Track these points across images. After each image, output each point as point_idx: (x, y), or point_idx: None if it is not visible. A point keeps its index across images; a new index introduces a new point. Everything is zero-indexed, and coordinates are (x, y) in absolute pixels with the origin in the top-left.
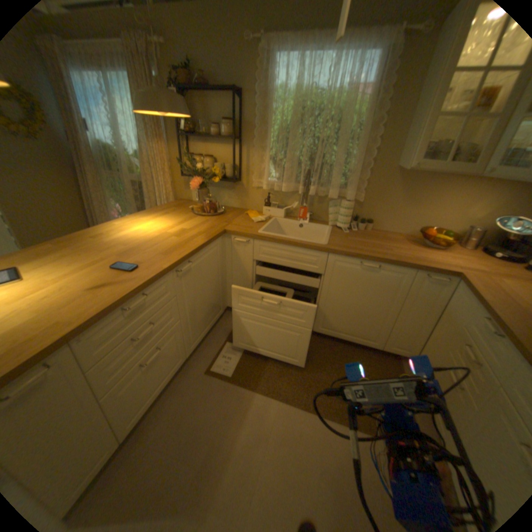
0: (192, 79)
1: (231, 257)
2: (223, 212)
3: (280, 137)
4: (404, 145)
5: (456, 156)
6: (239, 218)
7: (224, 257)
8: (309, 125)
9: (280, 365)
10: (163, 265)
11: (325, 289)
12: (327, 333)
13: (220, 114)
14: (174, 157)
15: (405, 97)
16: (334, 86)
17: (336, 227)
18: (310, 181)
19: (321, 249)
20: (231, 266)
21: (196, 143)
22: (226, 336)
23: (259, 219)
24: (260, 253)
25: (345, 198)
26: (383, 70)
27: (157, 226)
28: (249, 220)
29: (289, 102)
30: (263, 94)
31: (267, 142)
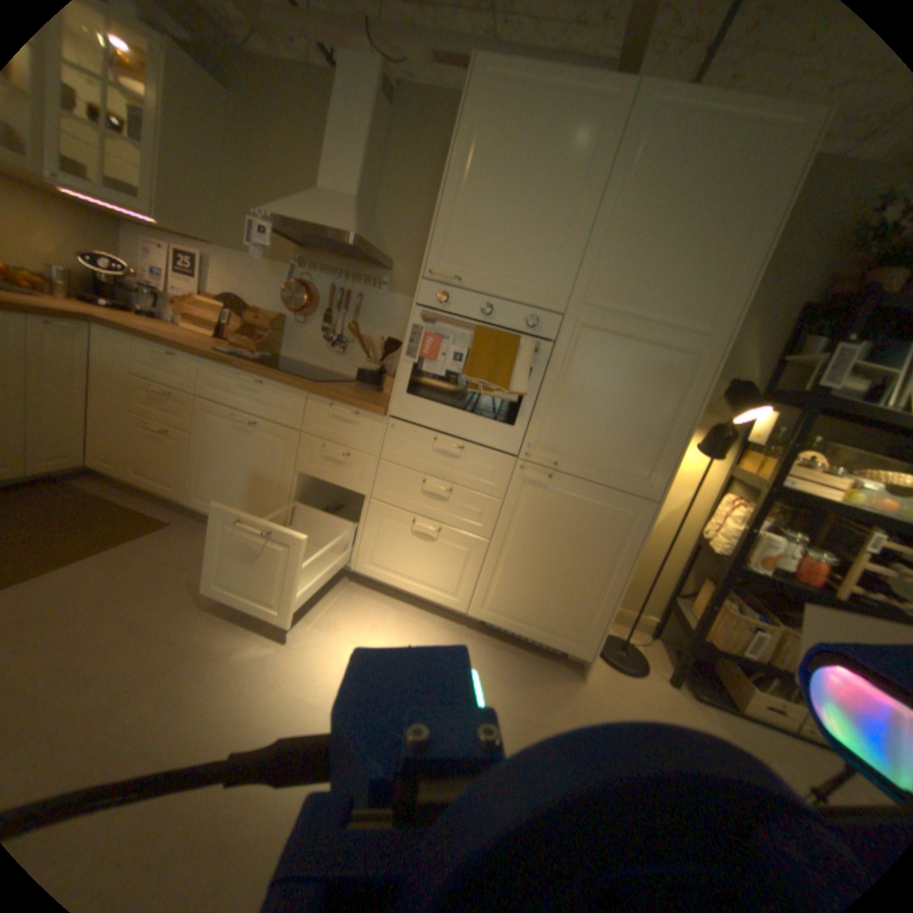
0: None
1: None
2: None
3: None
4: None
5: None
6: None
7: None
8: None
9: None
10: None
11: None
12: None
13: None
14: None
15: None
16: None
17: None
18: None
19: None
20: None
21: None
22: None
23: None
24: None
25: None
26: None
27: None
28: None
29: None
30: None
31: None
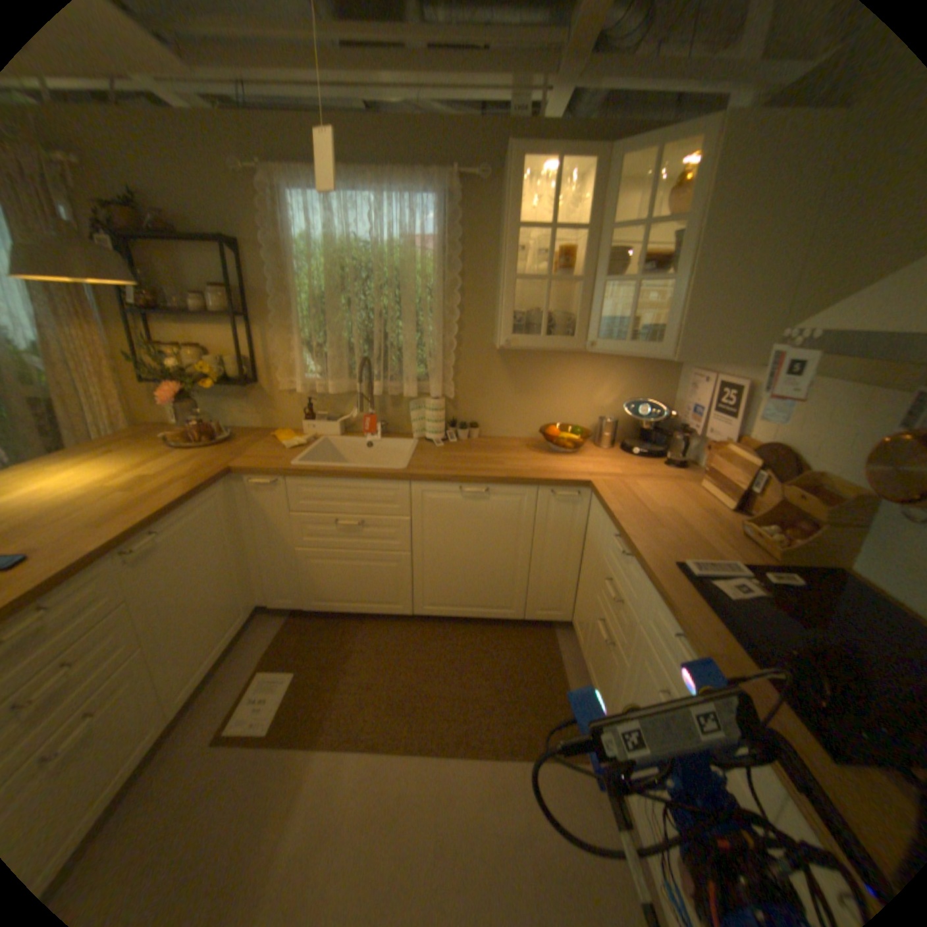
0: (143, 223)
1: (248, 514)
2: (229, 437)
3: (312, 312)
4: (494, 317)
5: (550, 329)
6: (260, 445)
7: (235, 516)
8: (355, 292)
9: (360, 689)
10: (88, 547)
11: (417, 540)
12: (437, 613)
13: (204, 278)
14: (122, 351)
15: (480, 255)
16: (380, 240)
17: (426, 441)
18: (374, 375)
19: (397, 477)
20: (252, 531)
21: (166, 325)
22: (257, 662)
23: (295, 443)
24: (300, 499)
25: (431, 395)
26: (444, 220)
27: (84, 478)
28: (278, 447)
29: (319, 261)
30: (275, 249)
31: (293, 319)
